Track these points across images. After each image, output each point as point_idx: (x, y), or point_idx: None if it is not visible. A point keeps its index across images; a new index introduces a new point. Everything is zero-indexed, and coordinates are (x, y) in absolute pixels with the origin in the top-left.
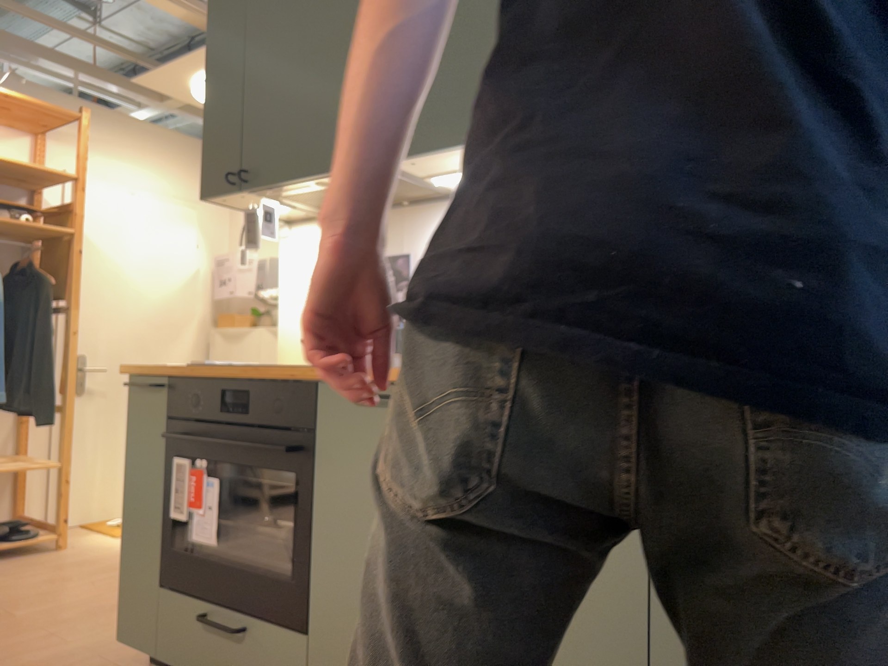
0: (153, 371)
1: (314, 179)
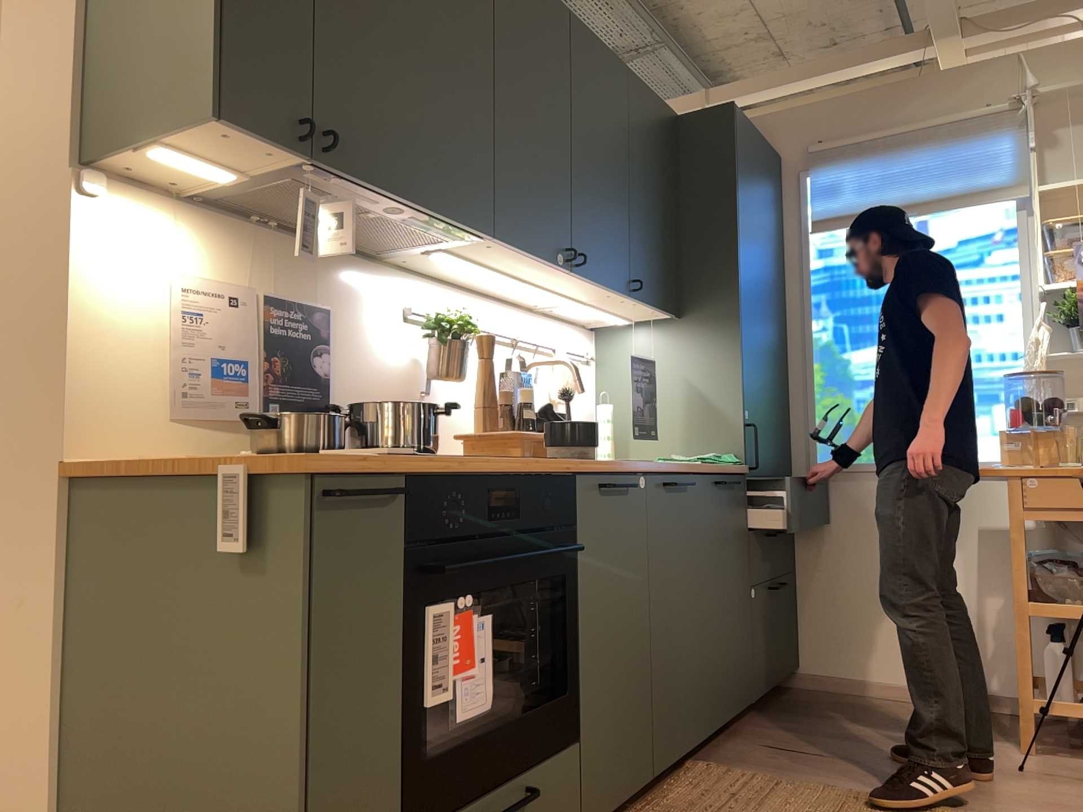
0: (384, 466)
1: (412, 206)
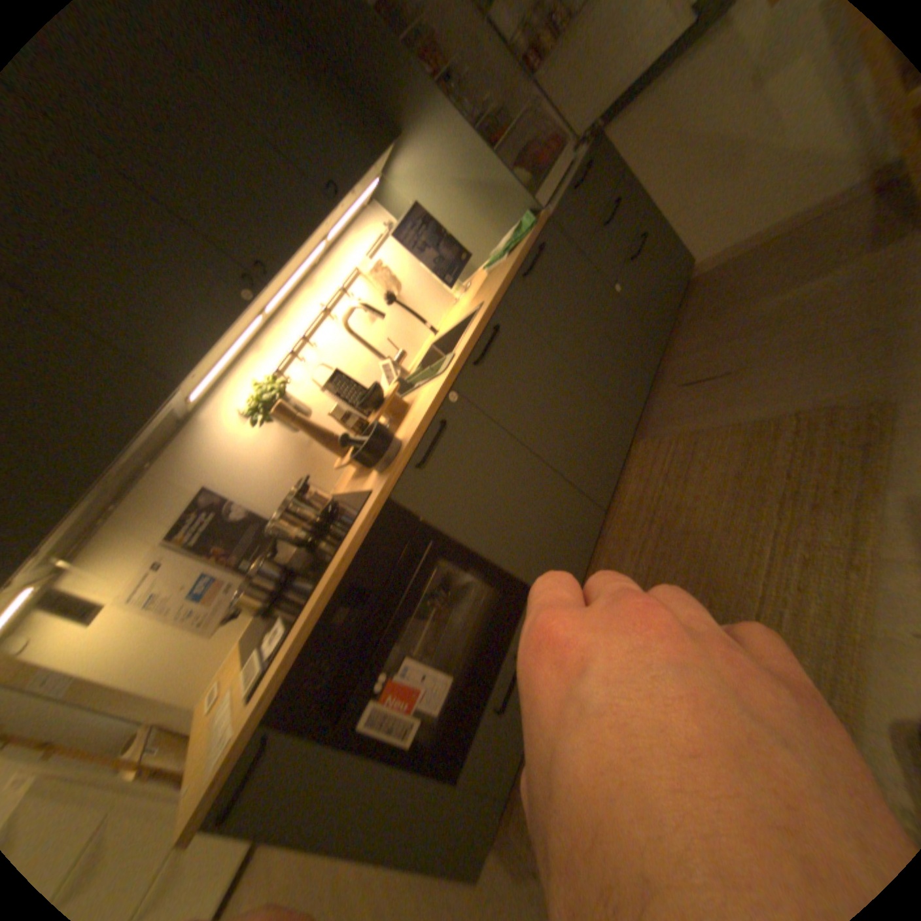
0: (236, 750)
1: (100, 474)
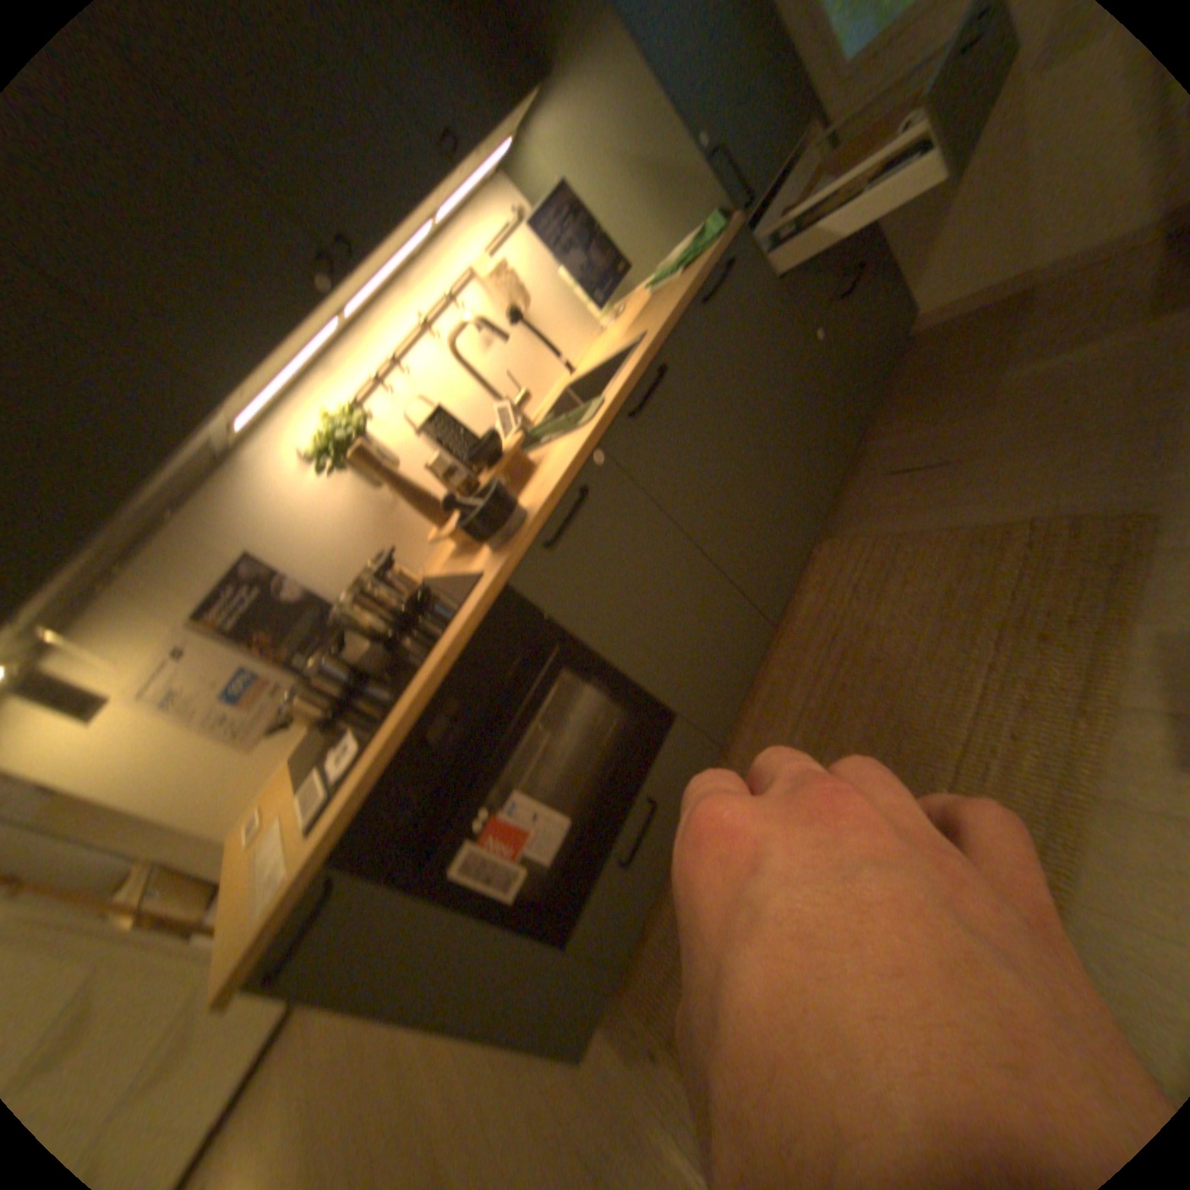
0: (291, 891)
1: (106, 514)
